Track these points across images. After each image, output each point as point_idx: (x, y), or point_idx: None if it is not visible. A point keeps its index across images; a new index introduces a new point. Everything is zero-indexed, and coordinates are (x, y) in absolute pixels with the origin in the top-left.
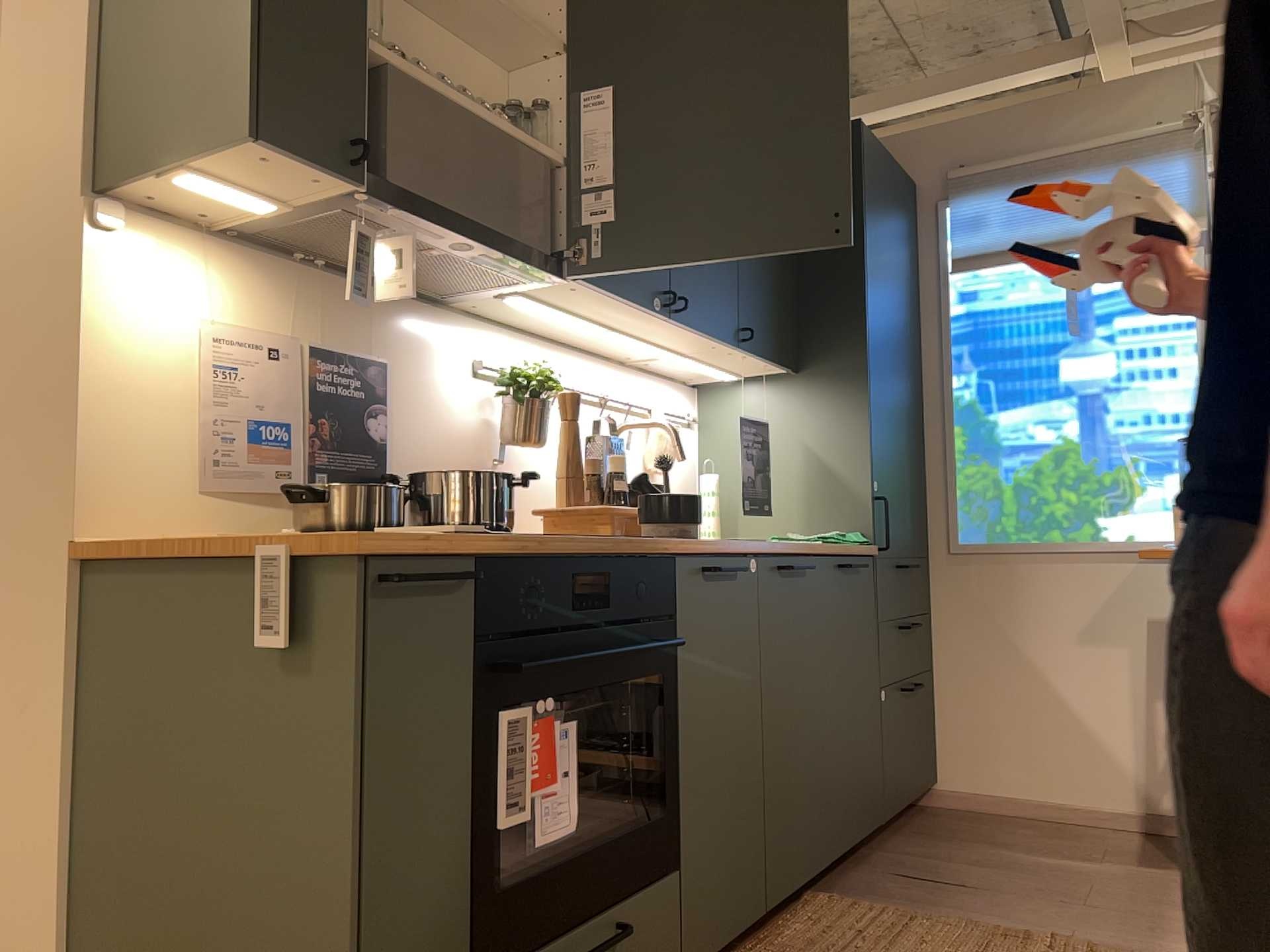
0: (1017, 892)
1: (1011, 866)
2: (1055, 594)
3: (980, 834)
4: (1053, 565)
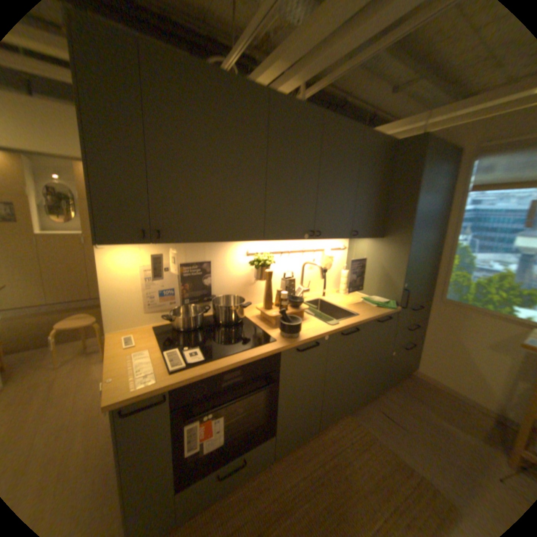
0: (422, 441)
1: (427, 423)
2: (483, 328)
3: (425, 399)
4: (486, 318)
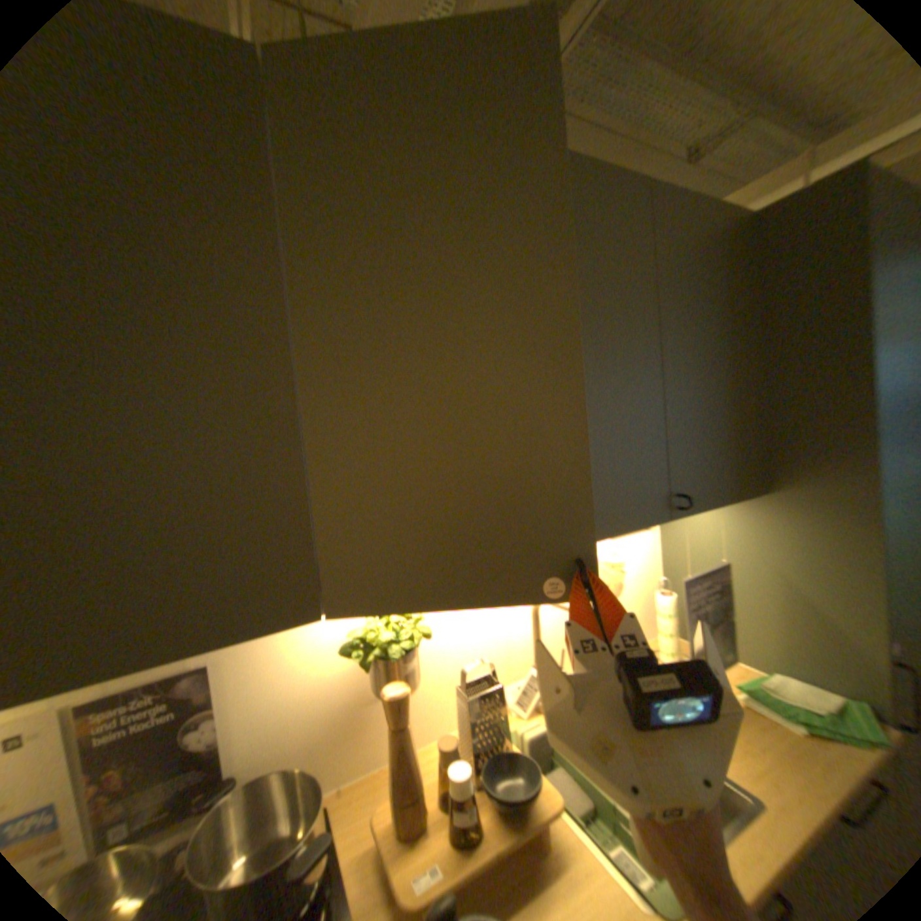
0: None
1: None
2: None
3: None
4: None
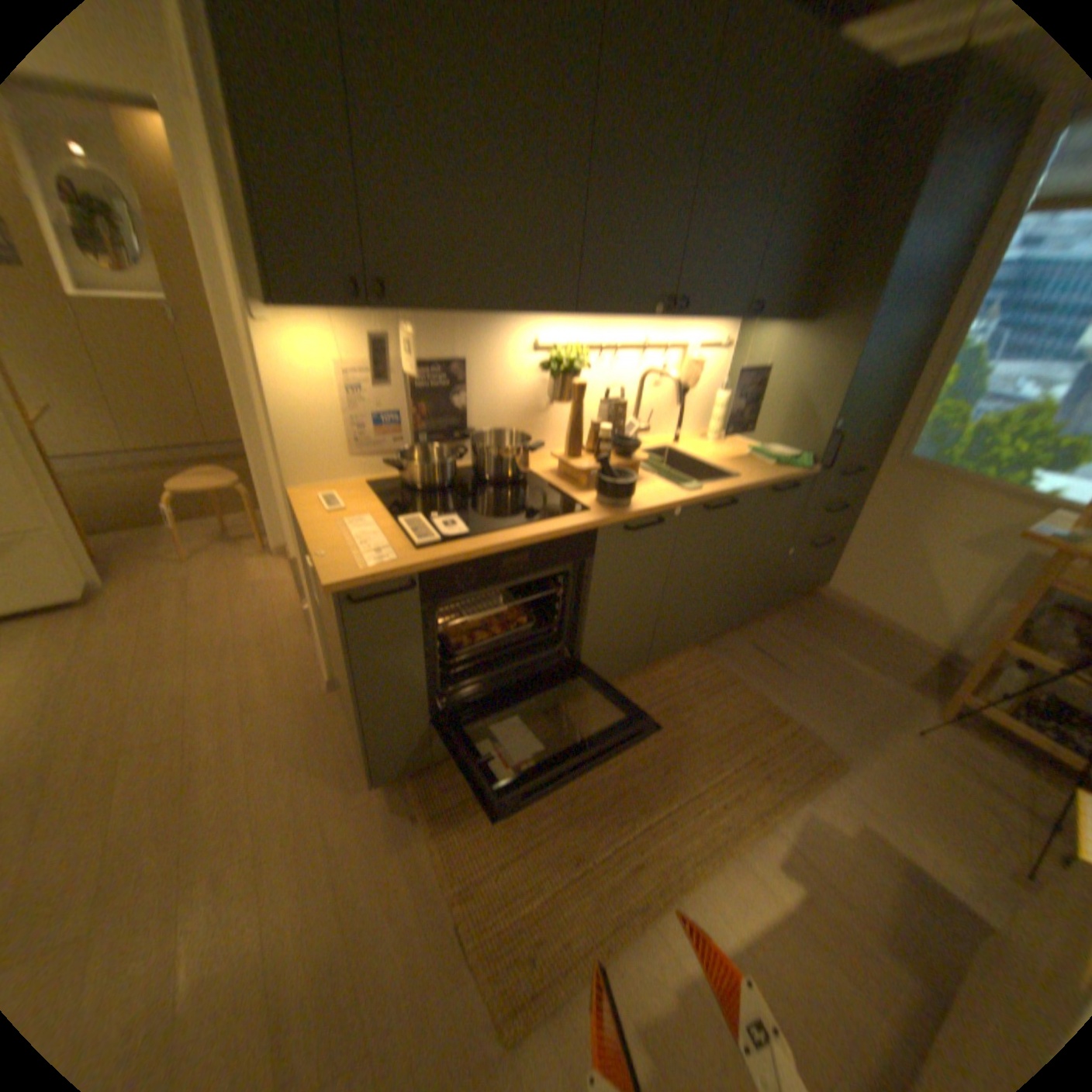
0: (811, 683)
1: (825, 661)
2: (965, 510)
3: (829, 627)
4: (976, 491)
